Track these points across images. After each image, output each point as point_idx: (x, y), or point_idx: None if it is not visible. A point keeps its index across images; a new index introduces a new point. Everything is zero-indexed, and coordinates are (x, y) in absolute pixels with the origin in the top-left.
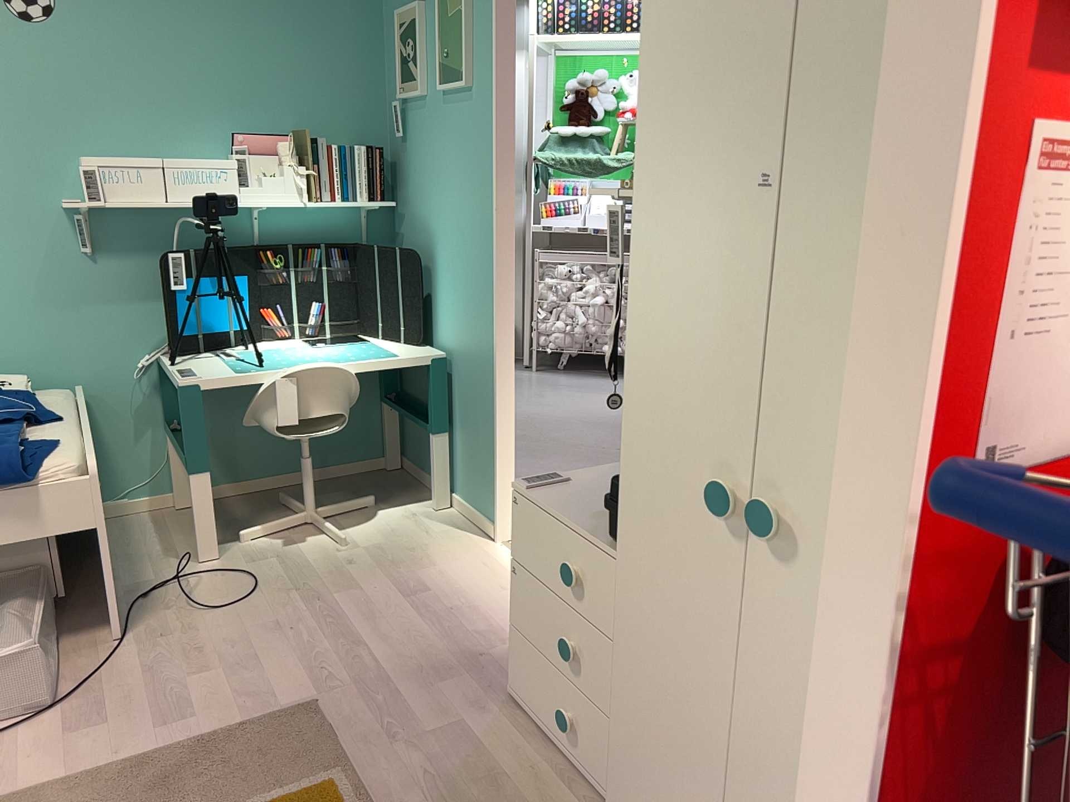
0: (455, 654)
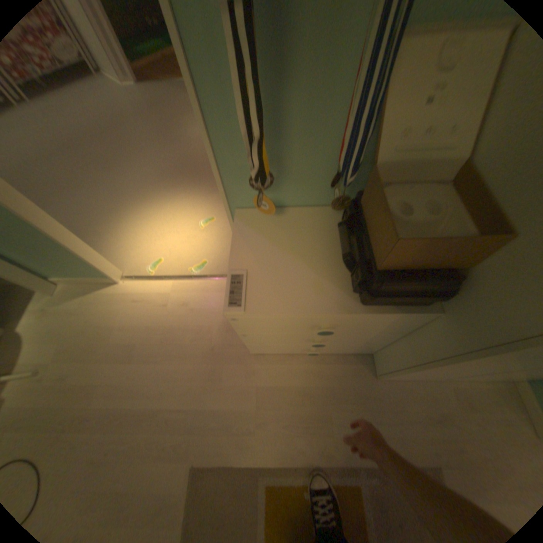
0: (201, 362)
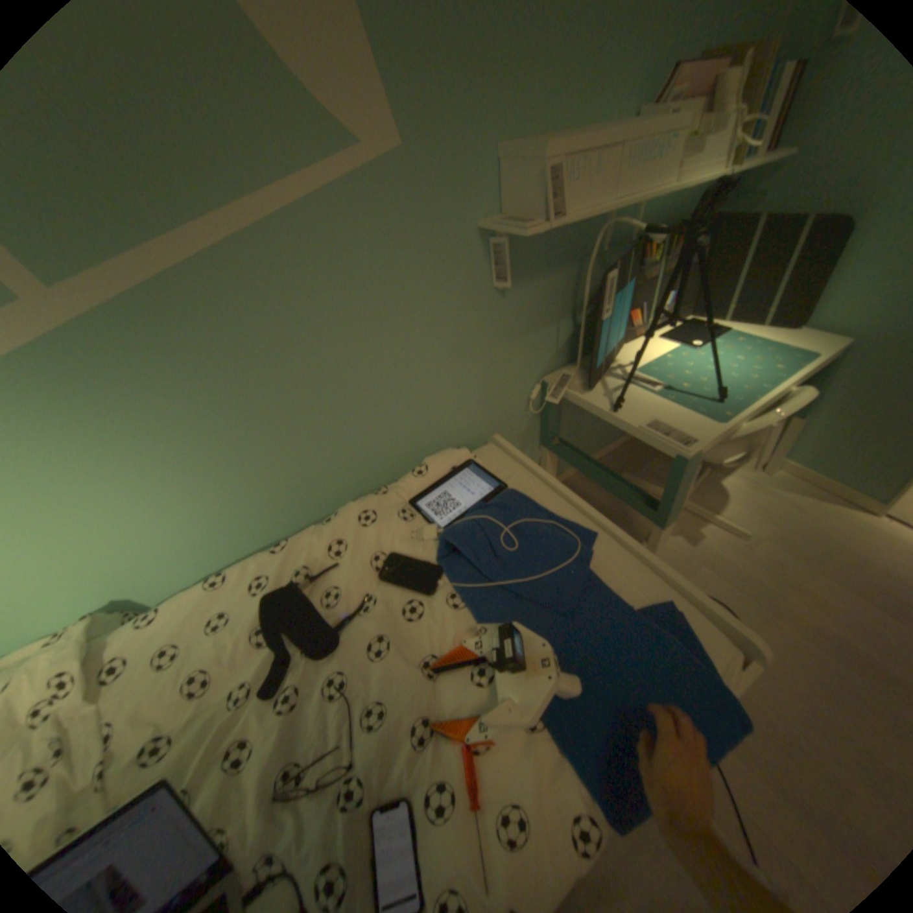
0: None
